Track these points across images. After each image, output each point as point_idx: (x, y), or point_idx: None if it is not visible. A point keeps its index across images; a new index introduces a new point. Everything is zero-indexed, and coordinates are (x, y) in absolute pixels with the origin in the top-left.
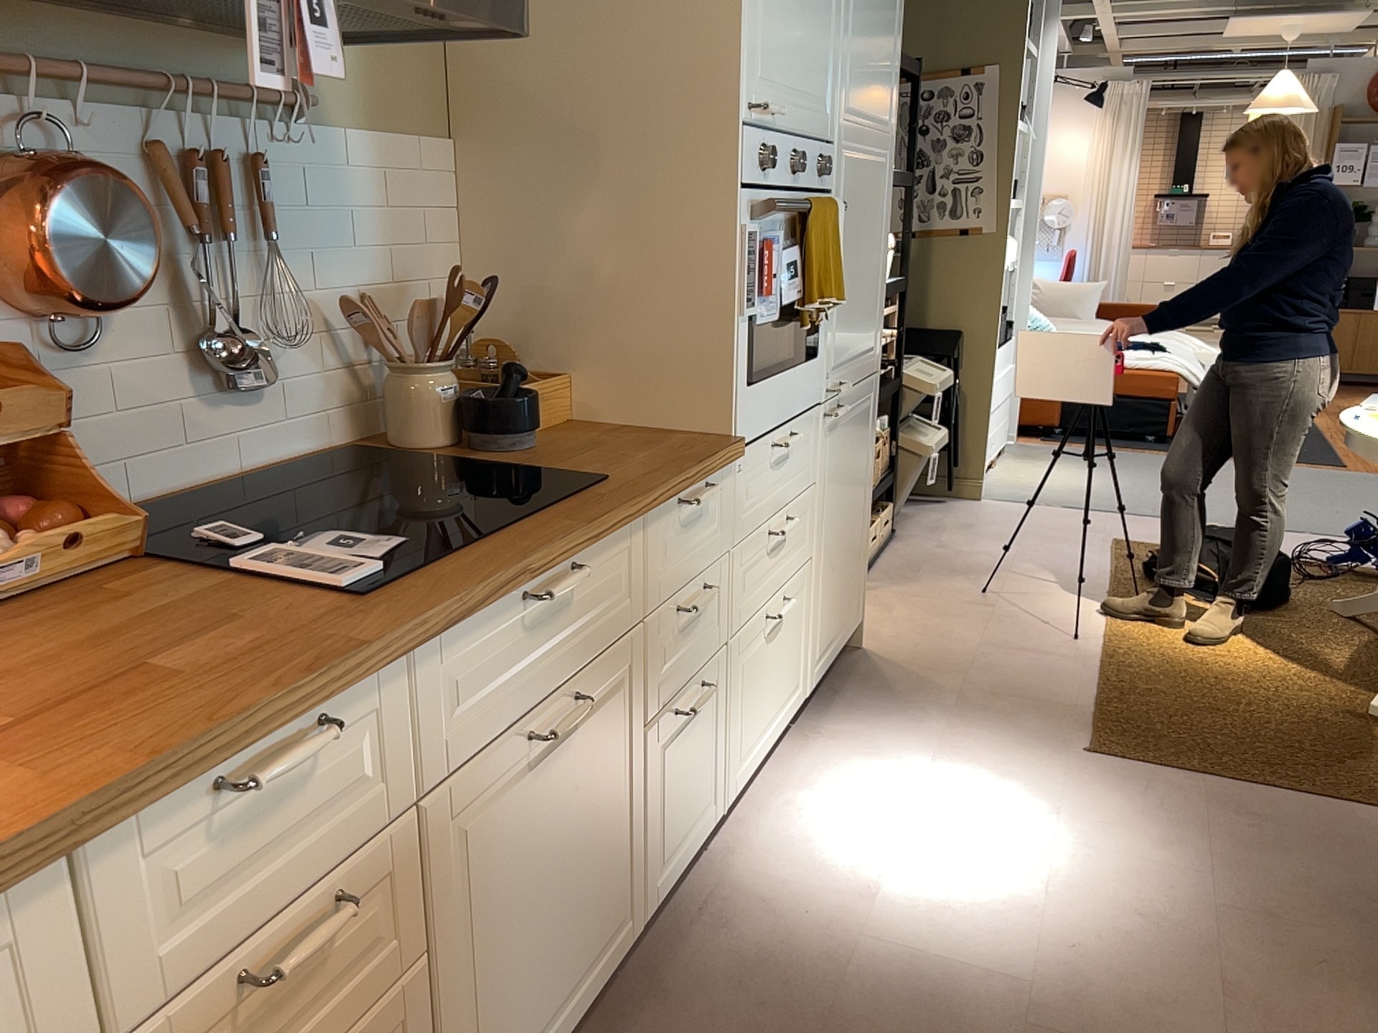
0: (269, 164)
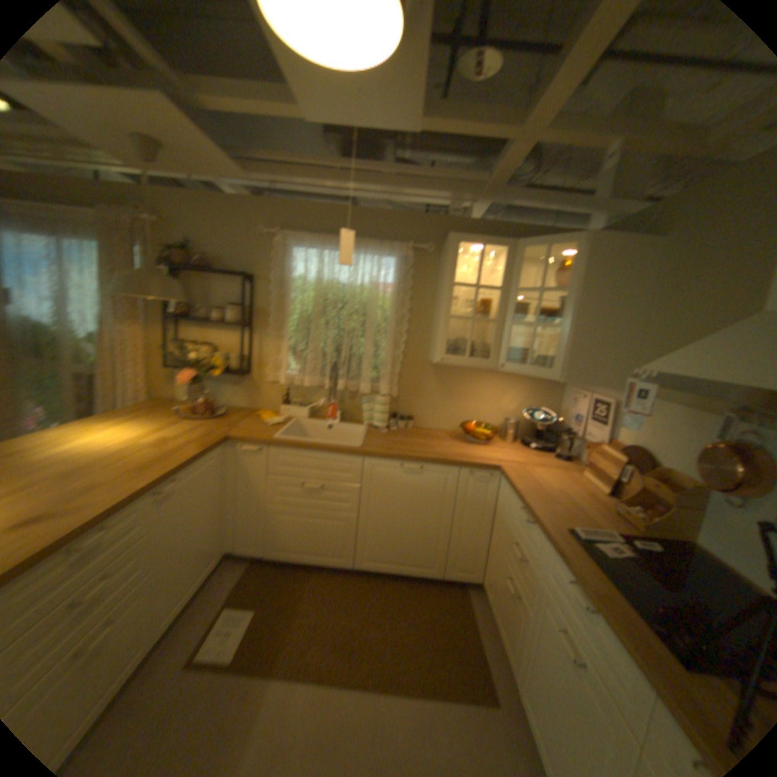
0: None
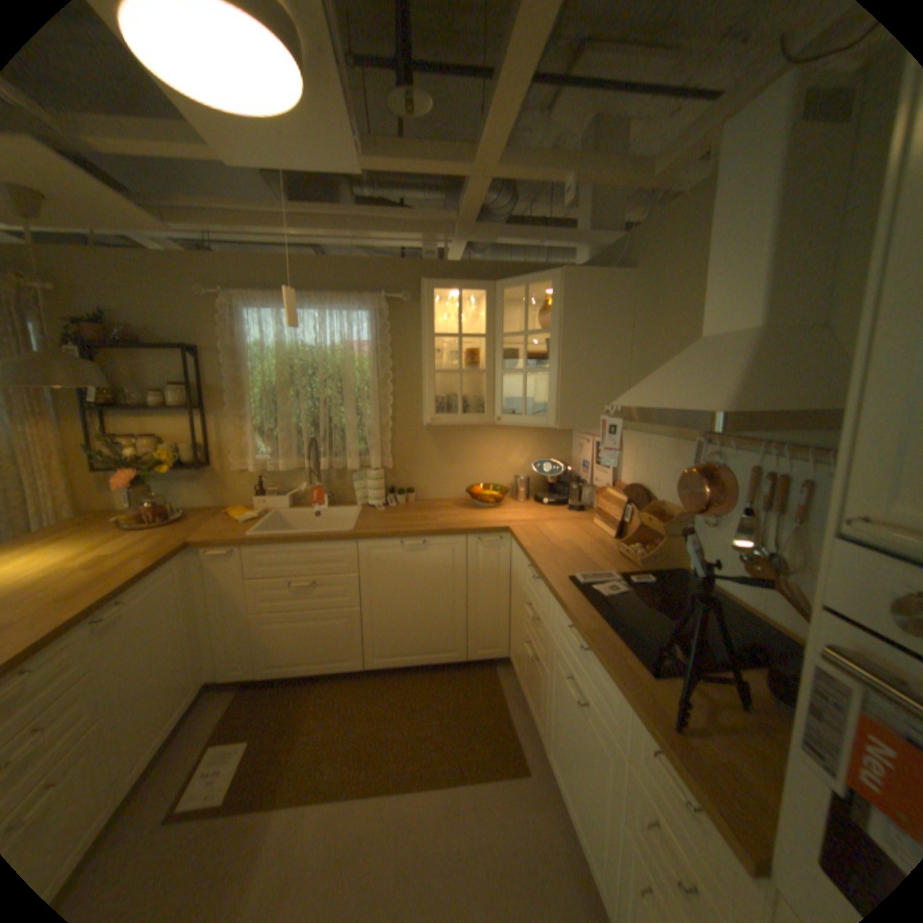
0: (807, 487)
